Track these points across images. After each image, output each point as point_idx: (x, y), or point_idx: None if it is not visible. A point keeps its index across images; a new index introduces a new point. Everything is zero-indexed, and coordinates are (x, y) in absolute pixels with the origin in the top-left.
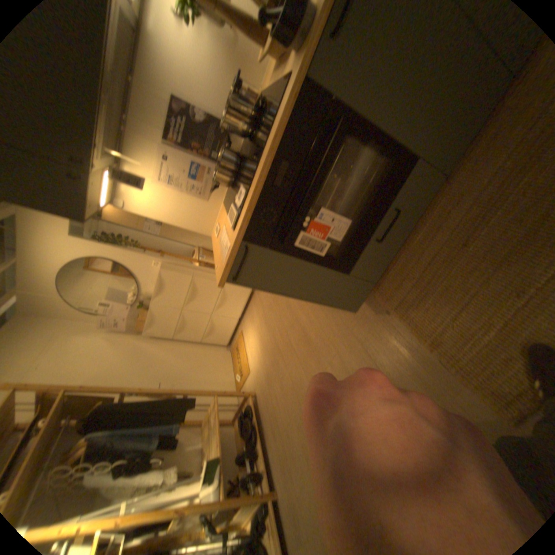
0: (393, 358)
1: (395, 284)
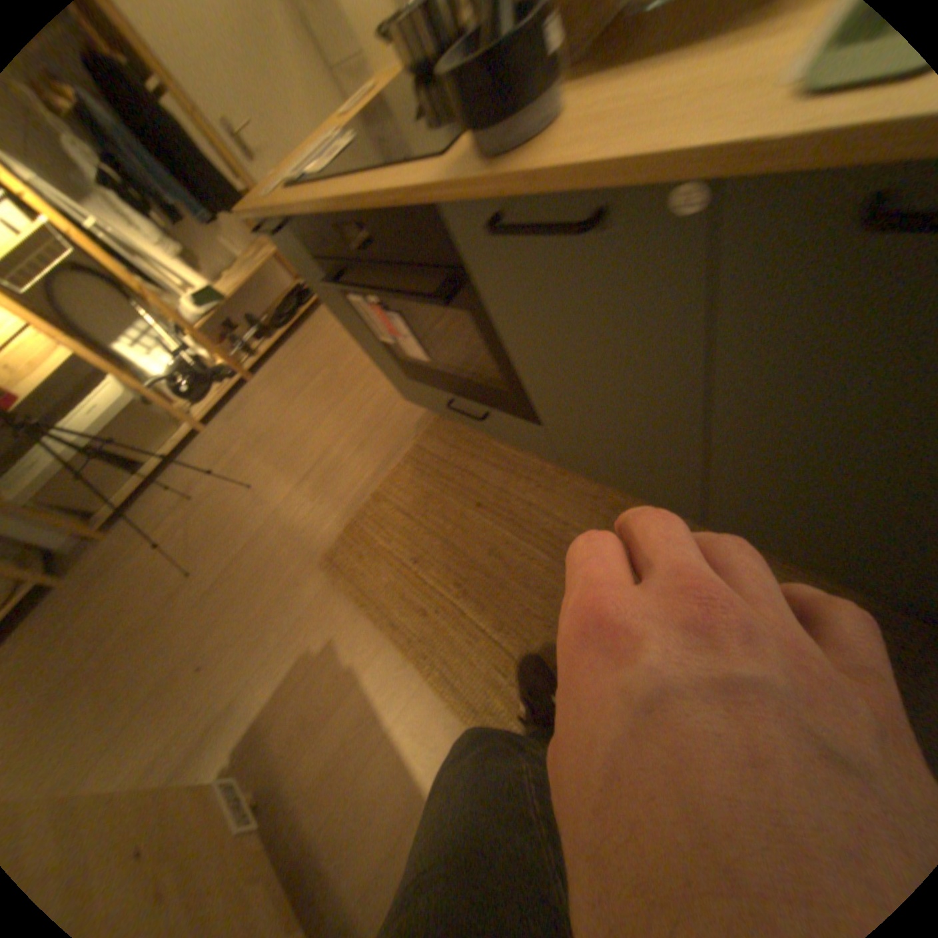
0: (365, 461)
1: (443, 439)
